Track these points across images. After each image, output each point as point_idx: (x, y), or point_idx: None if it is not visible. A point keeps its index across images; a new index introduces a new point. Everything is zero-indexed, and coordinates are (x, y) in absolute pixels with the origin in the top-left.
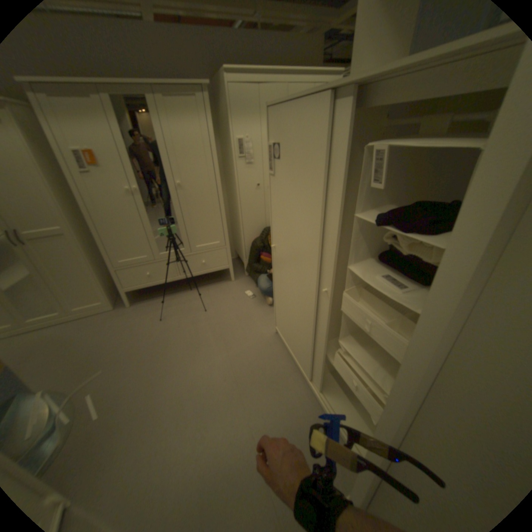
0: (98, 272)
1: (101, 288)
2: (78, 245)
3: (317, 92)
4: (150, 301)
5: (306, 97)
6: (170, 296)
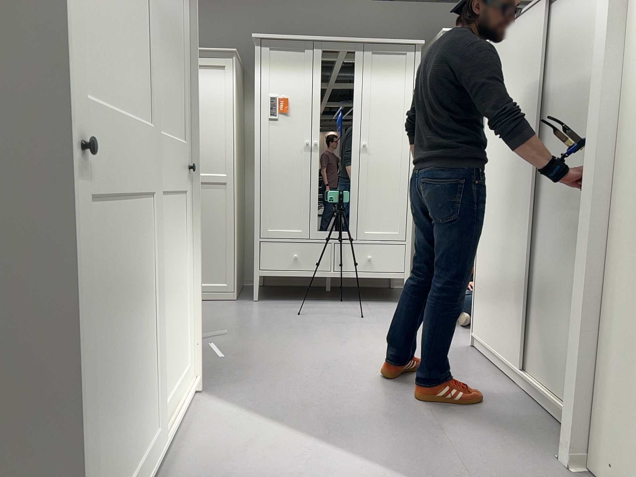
0: (237, 242)
1: (234, 262)
2: (234, 198)
3: (537, 2)
4: (283, 301)
5: (529, 10)
6: (311, 301)
